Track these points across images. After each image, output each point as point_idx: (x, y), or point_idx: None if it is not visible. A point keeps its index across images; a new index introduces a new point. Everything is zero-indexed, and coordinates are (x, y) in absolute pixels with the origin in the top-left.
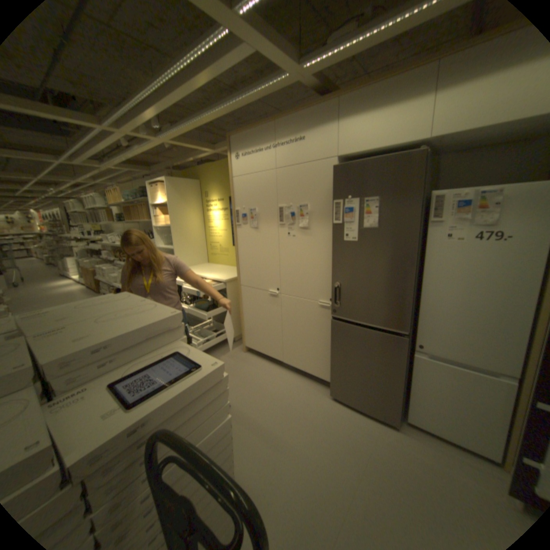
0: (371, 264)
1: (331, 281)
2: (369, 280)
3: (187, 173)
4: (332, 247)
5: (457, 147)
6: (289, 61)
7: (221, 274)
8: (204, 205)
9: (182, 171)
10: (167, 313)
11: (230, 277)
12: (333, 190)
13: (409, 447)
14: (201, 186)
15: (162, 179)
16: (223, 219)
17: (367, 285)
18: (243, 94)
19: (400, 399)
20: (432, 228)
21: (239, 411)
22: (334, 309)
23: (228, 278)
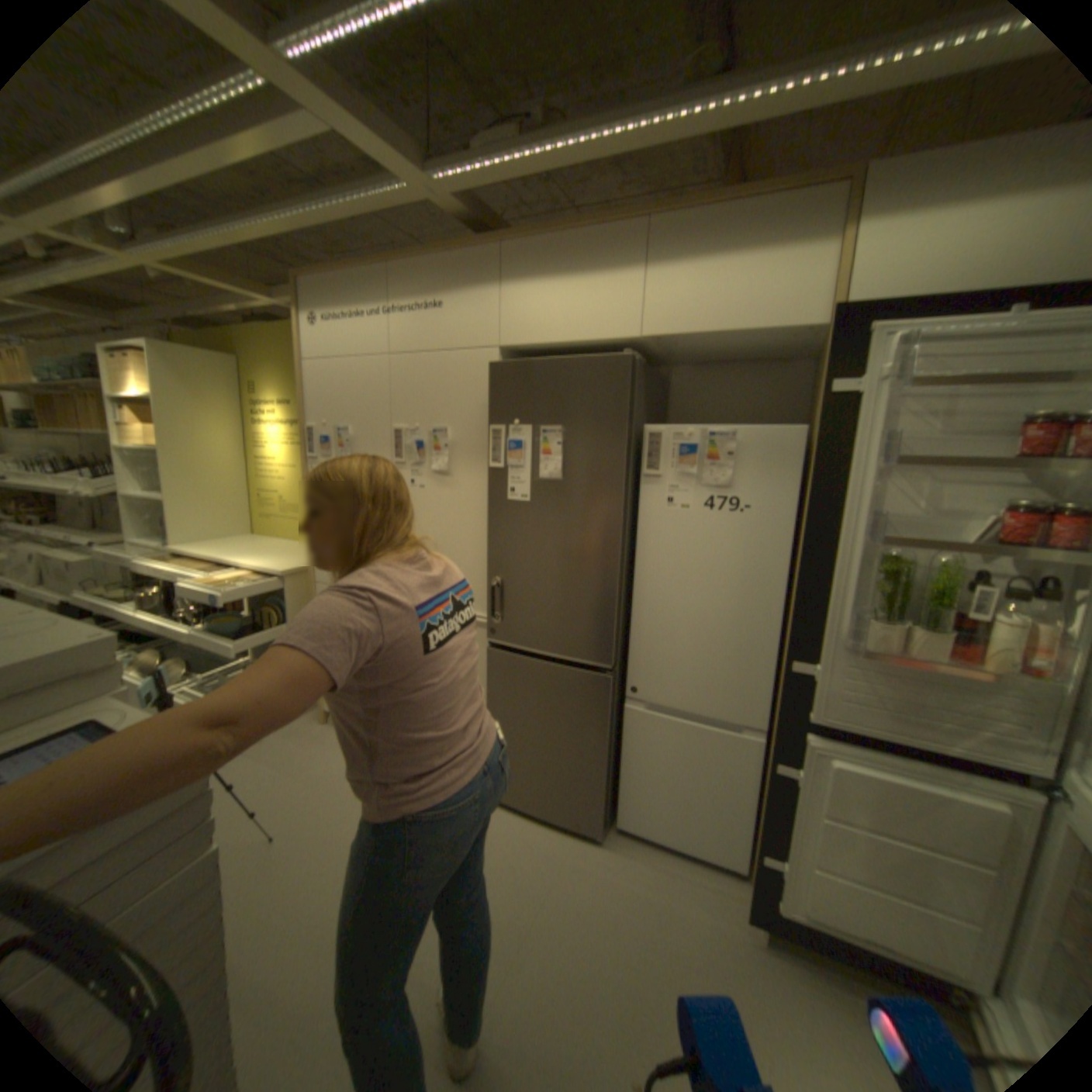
0: (552, 545)
1: (490, 576)
2: (550, 573)
3: (208, 337)
4: (491, 511)
5: (689, 357)
6: (402, 163)
7: (276, 558)
8: (246, 410)
9: (196, 333)
10: (84, 639)
11: (294, 565)
12: (493, 407)
13: (613, 872)
14: (240, 369)
15: (141, 345)
16: (288, 444)
17: (546, 582)
18: (320, 201)
19: (602, 786)
20: (645, 487)
21: (292, 847)
22: (492, 627)
23: (290, 567)
